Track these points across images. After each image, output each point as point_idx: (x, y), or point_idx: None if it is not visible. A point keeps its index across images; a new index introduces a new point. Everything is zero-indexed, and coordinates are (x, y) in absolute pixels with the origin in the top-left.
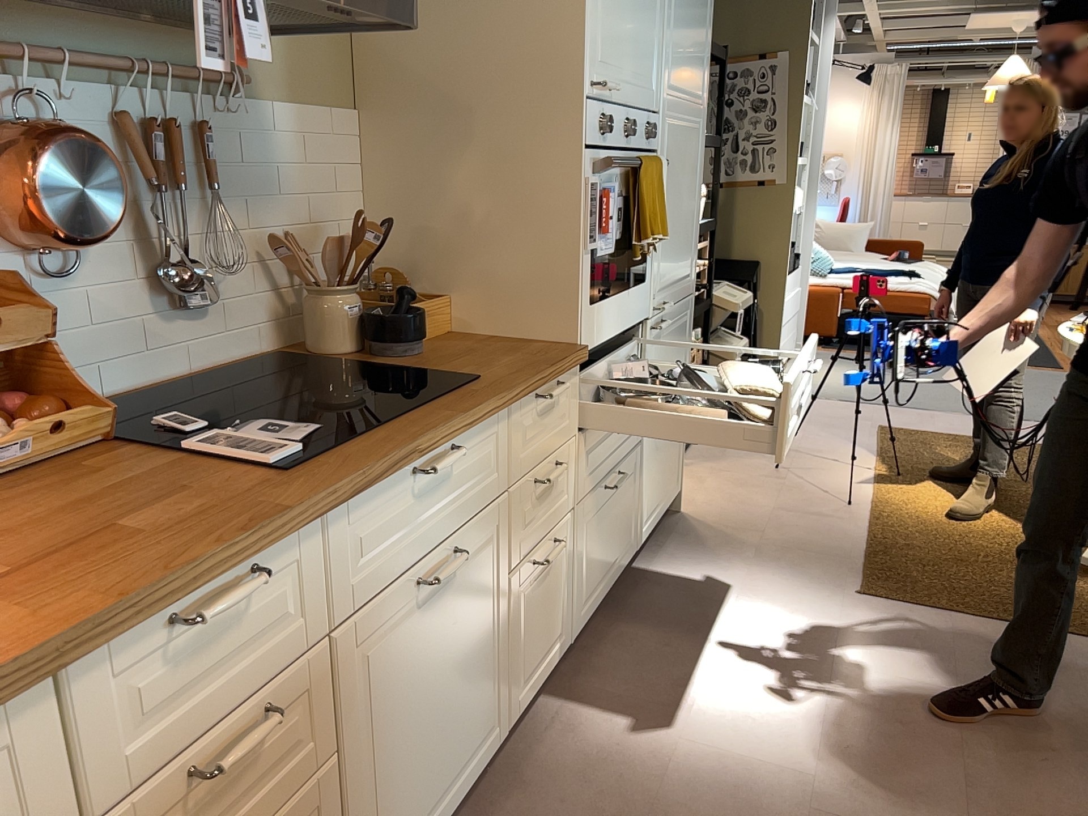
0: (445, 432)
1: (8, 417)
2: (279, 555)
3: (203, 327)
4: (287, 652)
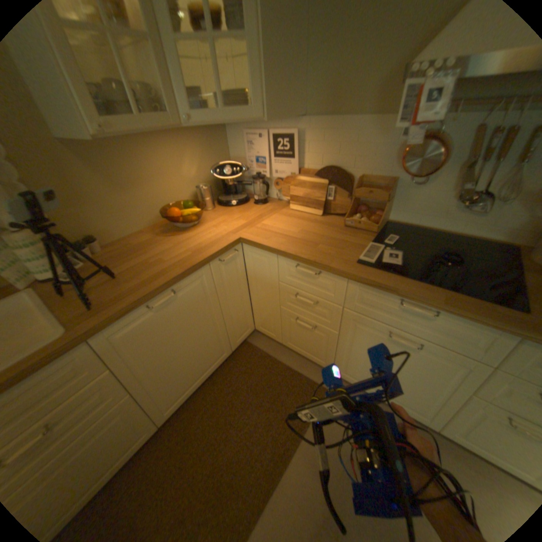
0: (423, 299)
1: (366, 215)
2: (328, 275)
3: (477, 218)
4: (326, 297)
